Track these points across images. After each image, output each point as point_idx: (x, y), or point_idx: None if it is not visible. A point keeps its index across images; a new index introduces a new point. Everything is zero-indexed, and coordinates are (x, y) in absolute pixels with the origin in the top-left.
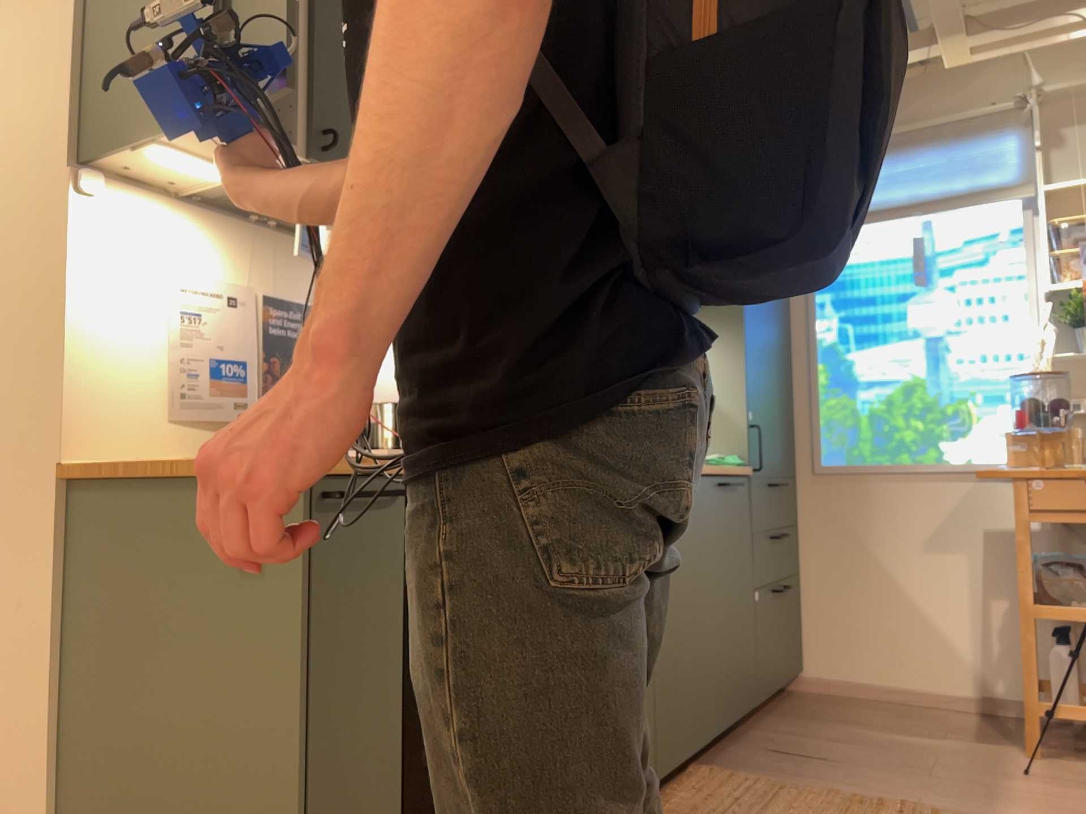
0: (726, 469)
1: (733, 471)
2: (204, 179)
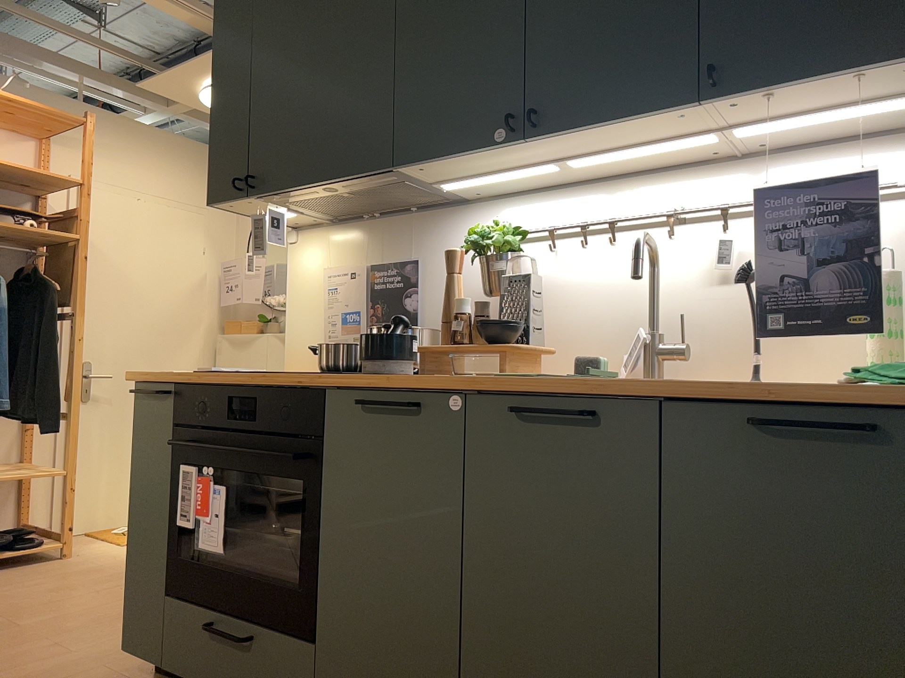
0: (828, 392)
1: (866, 395)
2: (303, 216)
